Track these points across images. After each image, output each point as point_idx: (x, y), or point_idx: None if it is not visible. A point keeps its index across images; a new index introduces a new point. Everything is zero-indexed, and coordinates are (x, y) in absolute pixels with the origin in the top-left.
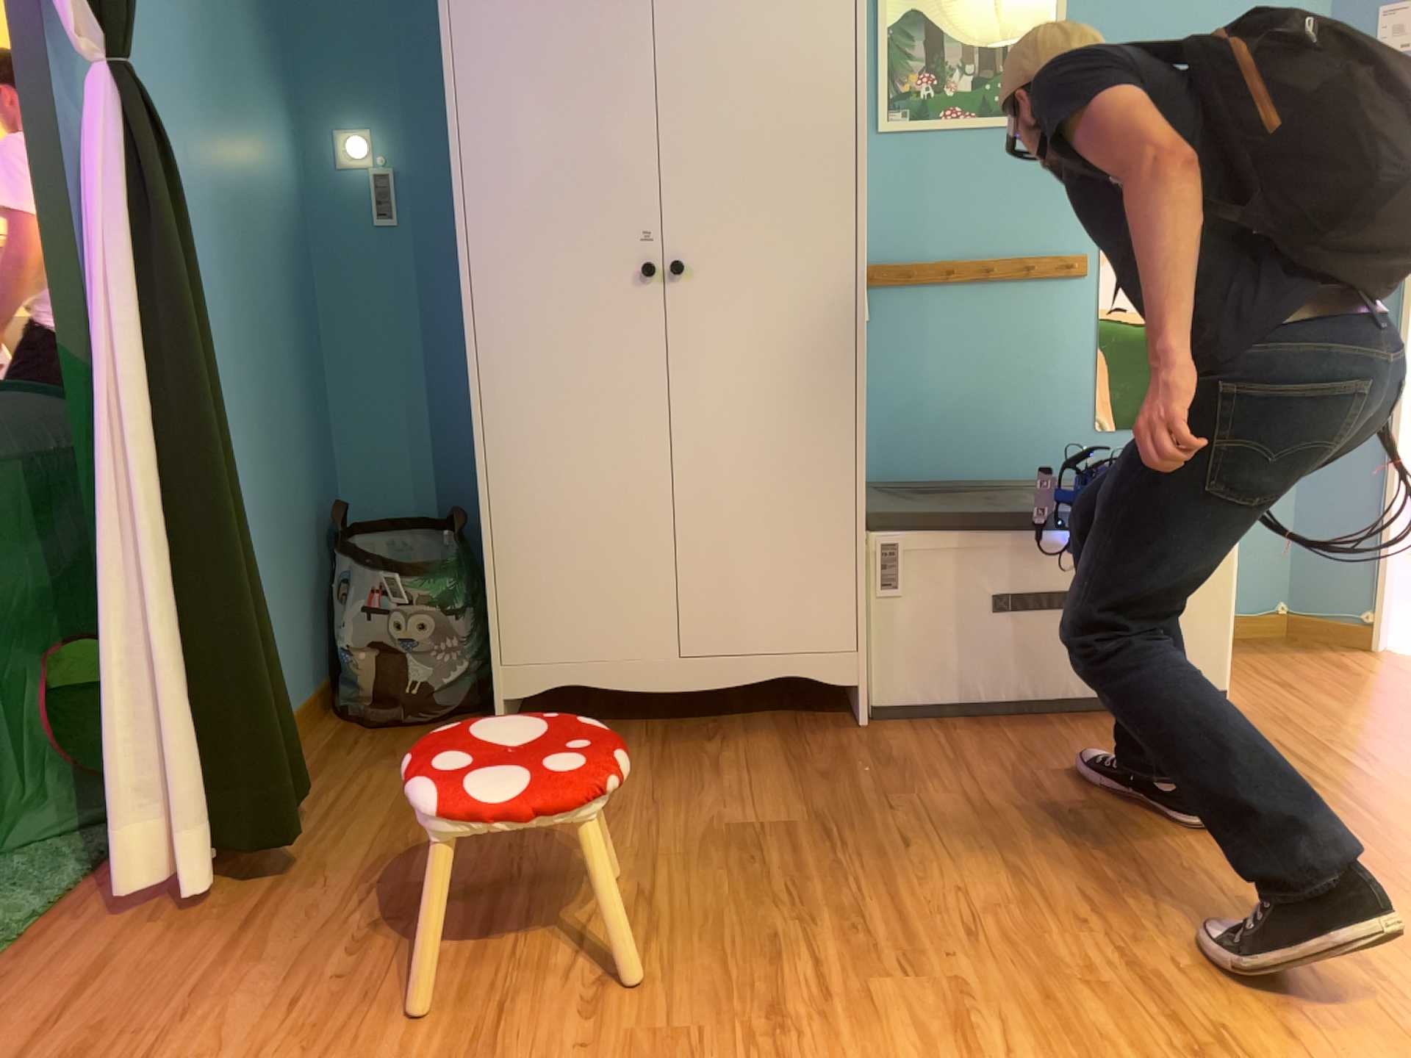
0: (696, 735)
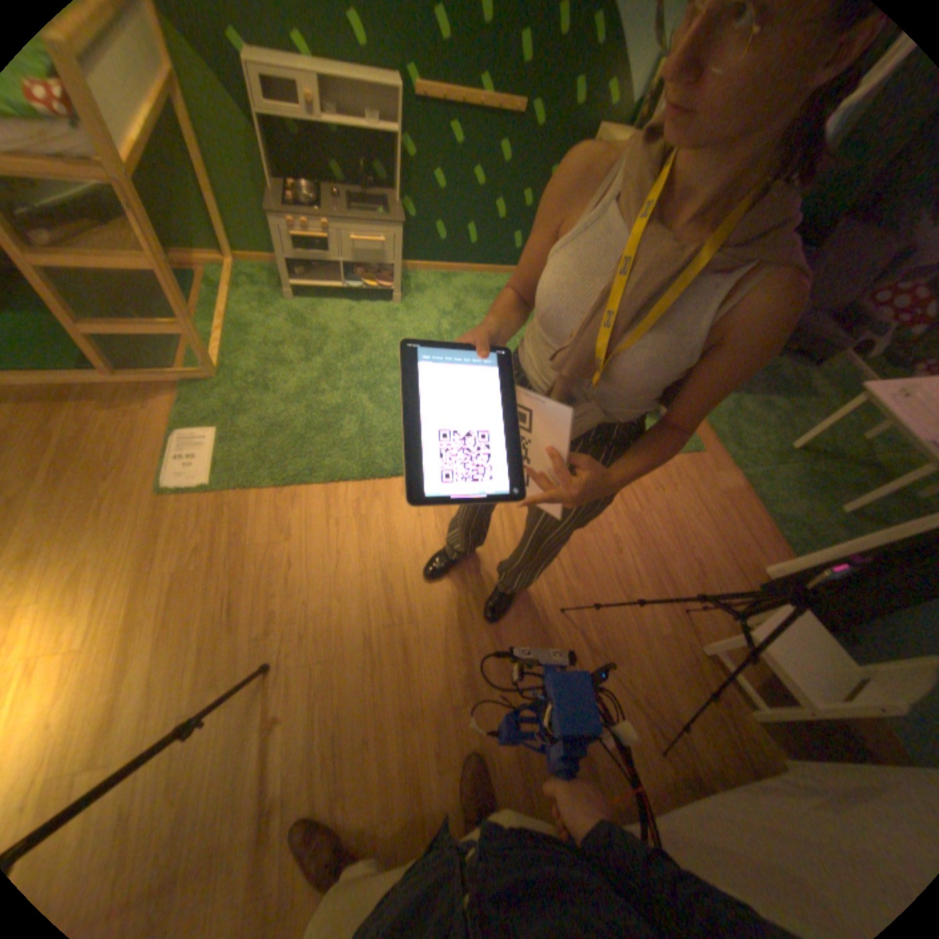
0: (681, 800)
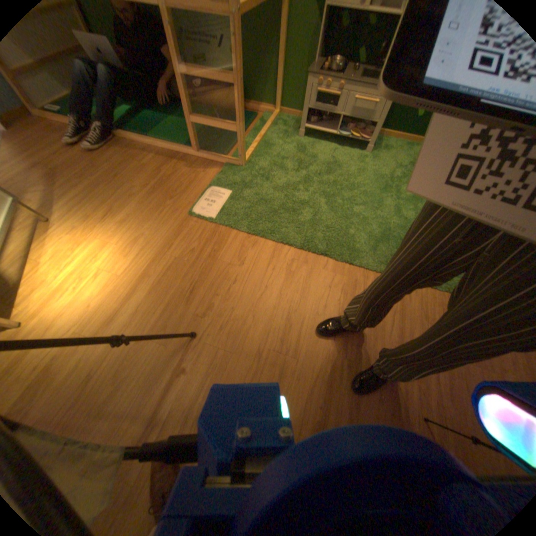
0: None
